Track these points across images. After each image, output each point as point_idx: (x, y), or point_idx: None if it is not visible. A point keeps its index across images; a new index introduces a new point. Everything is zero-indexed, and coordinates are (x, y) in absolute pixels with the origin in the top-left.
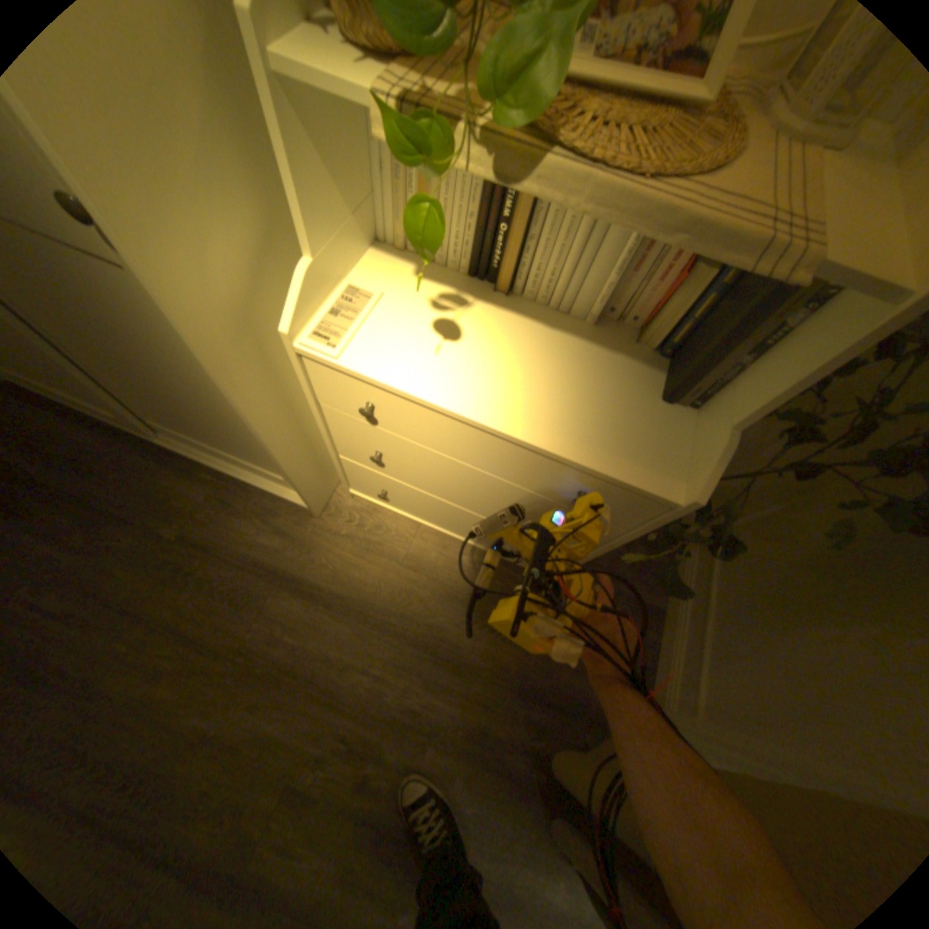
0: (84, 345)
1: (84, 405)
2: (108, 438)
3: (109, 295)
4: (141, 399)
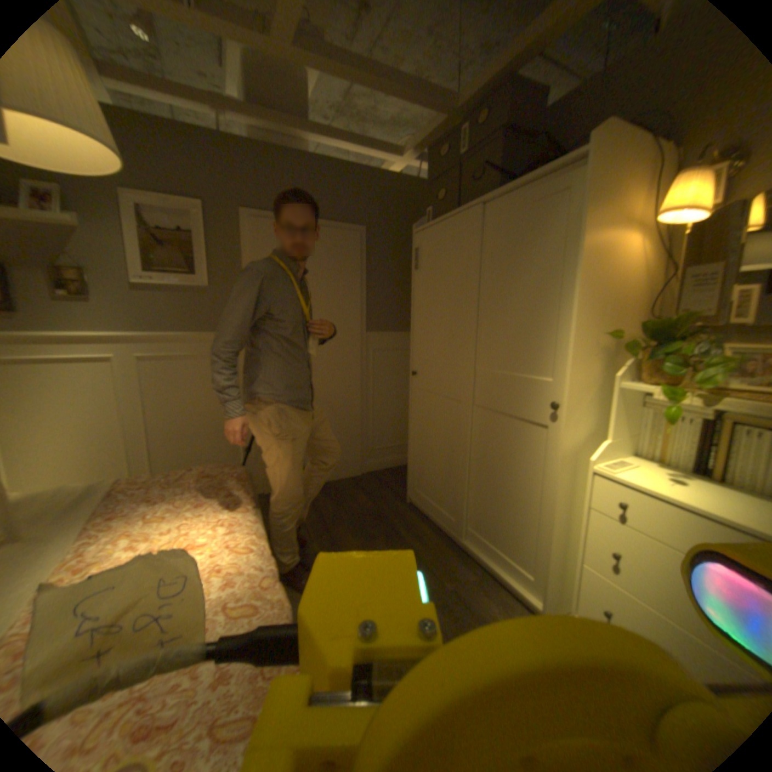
0: (485, 472)
1: (443, 514)
2: (438, 536)
3: (528, 441)
4: (483, 507)
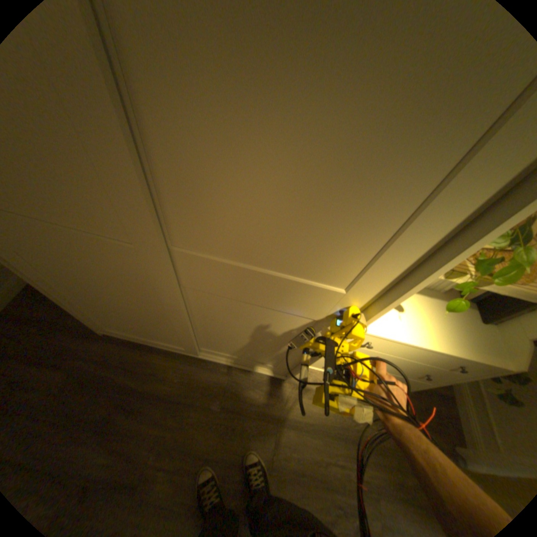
0: (216, 329)
1: (164, 345)
2: (167, 357)
3: (283, 322)
4: (217, 342)
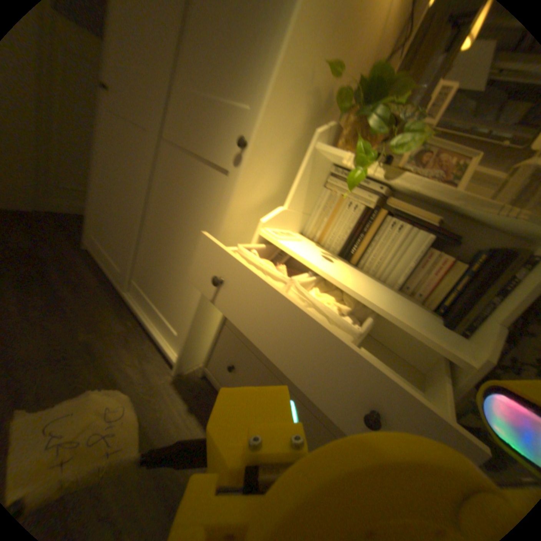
0: (155, 222)
1: (108, 263)
2: (98, 285)
3: (202, 189)
4: (146, 259)
